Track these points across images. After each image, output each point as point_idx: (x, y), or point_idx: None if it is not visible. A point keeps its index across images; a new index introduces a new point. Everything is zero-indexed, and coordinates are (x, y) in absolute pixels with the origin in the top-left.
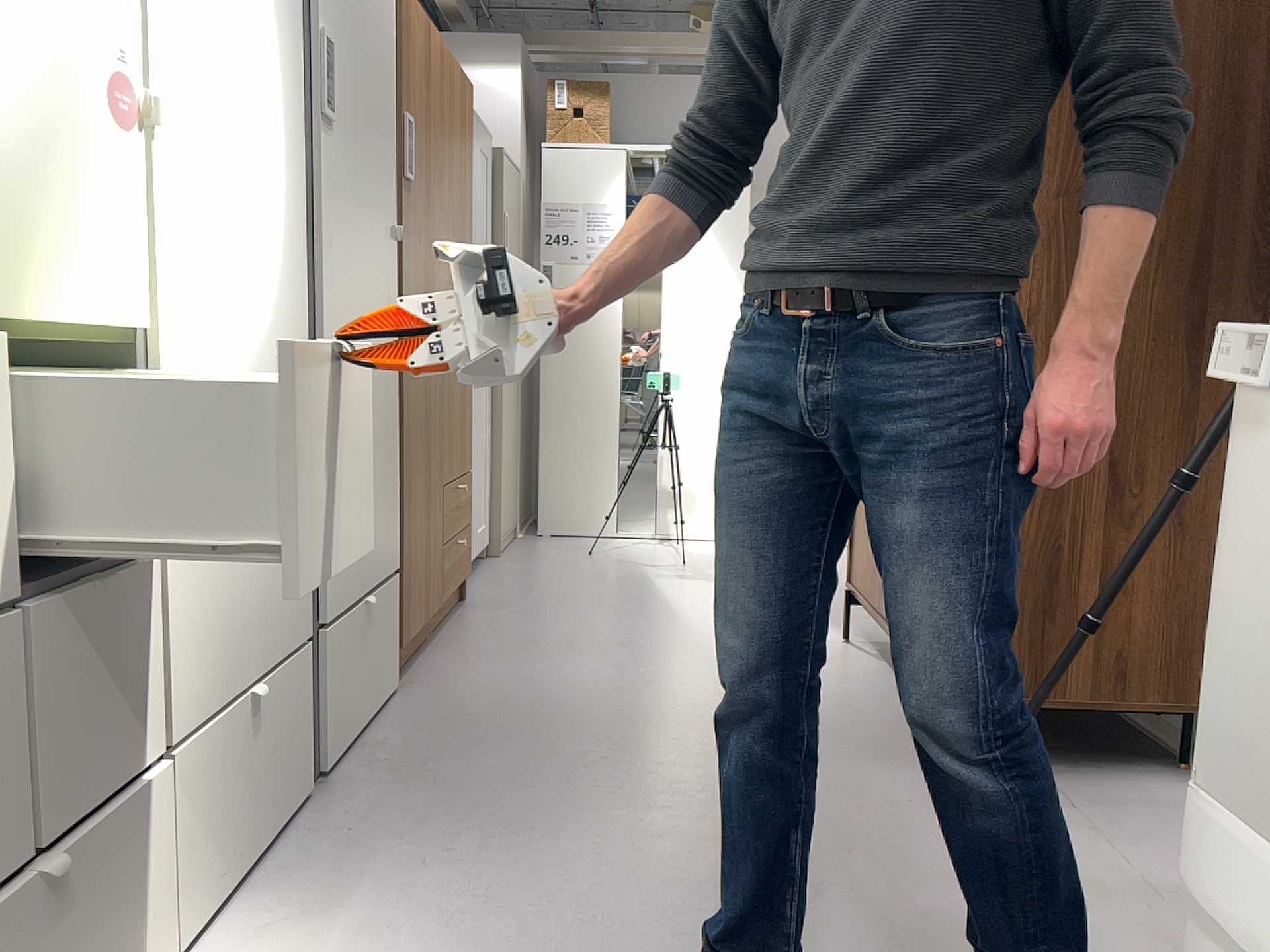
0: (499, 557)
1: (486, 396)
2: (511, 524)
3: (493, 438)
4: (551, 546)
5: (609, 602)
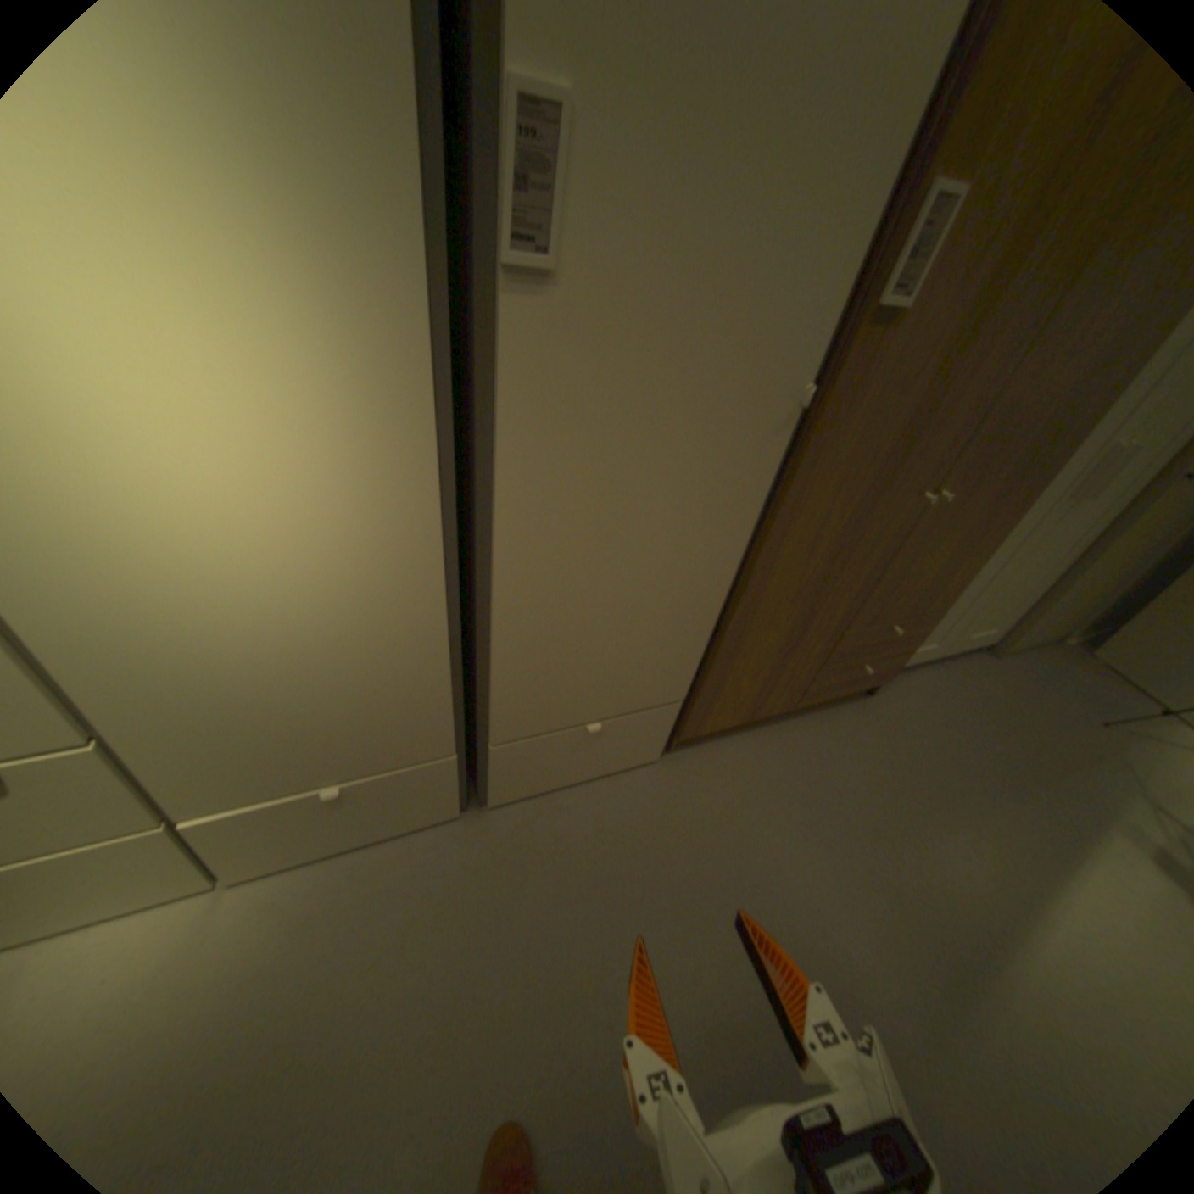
0: (1002, 658)
1: (1100, 520)
2: (1057, 634)
3: (1082, 562)
4: (1082, 681)
5: (999, 816)
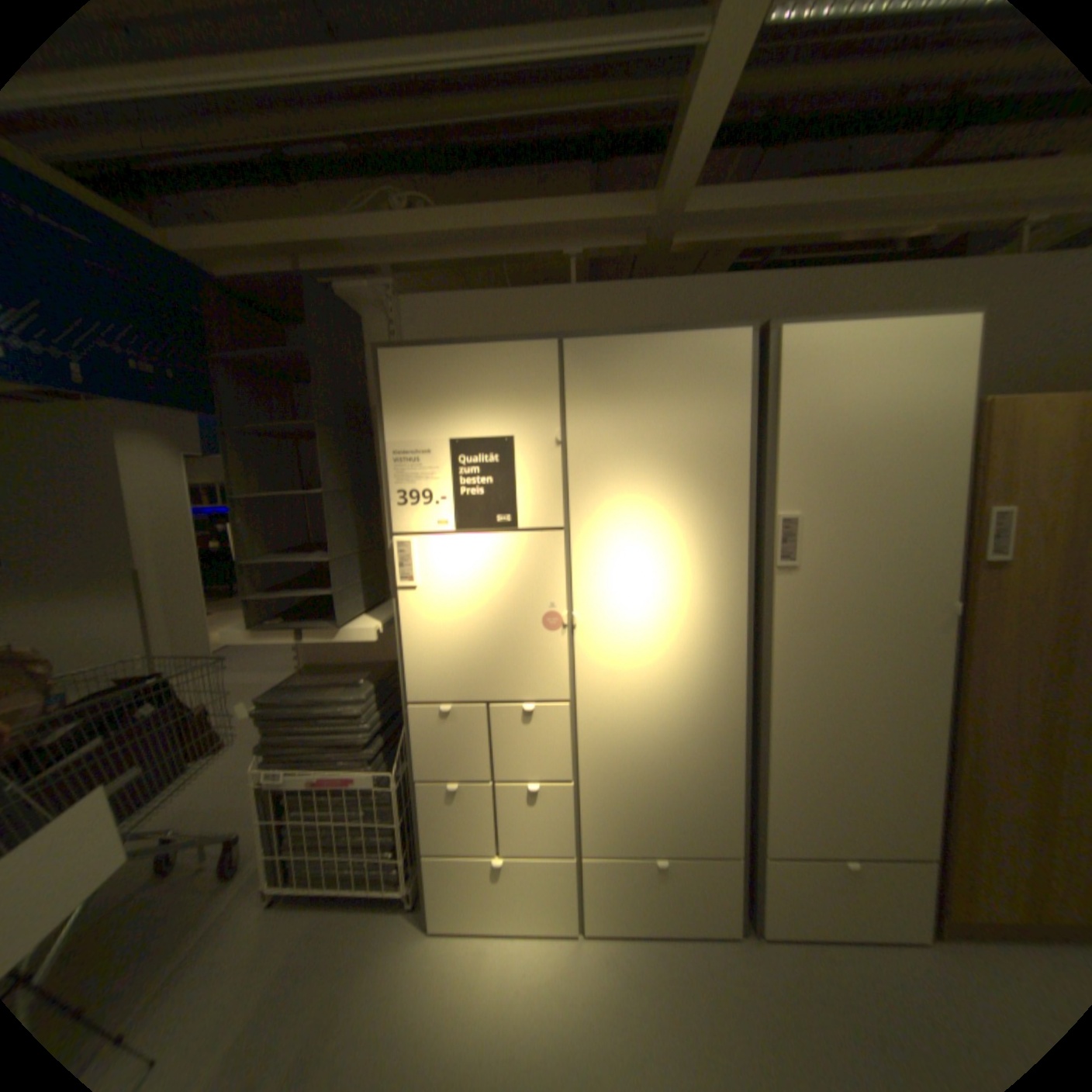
0: None
1: None
2: None
3: None
4: None
5: None
